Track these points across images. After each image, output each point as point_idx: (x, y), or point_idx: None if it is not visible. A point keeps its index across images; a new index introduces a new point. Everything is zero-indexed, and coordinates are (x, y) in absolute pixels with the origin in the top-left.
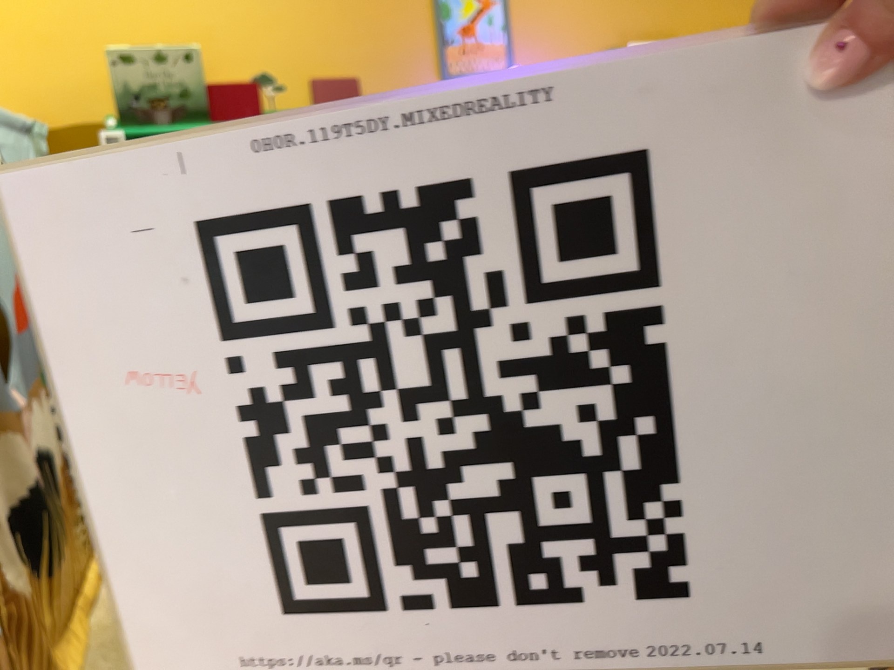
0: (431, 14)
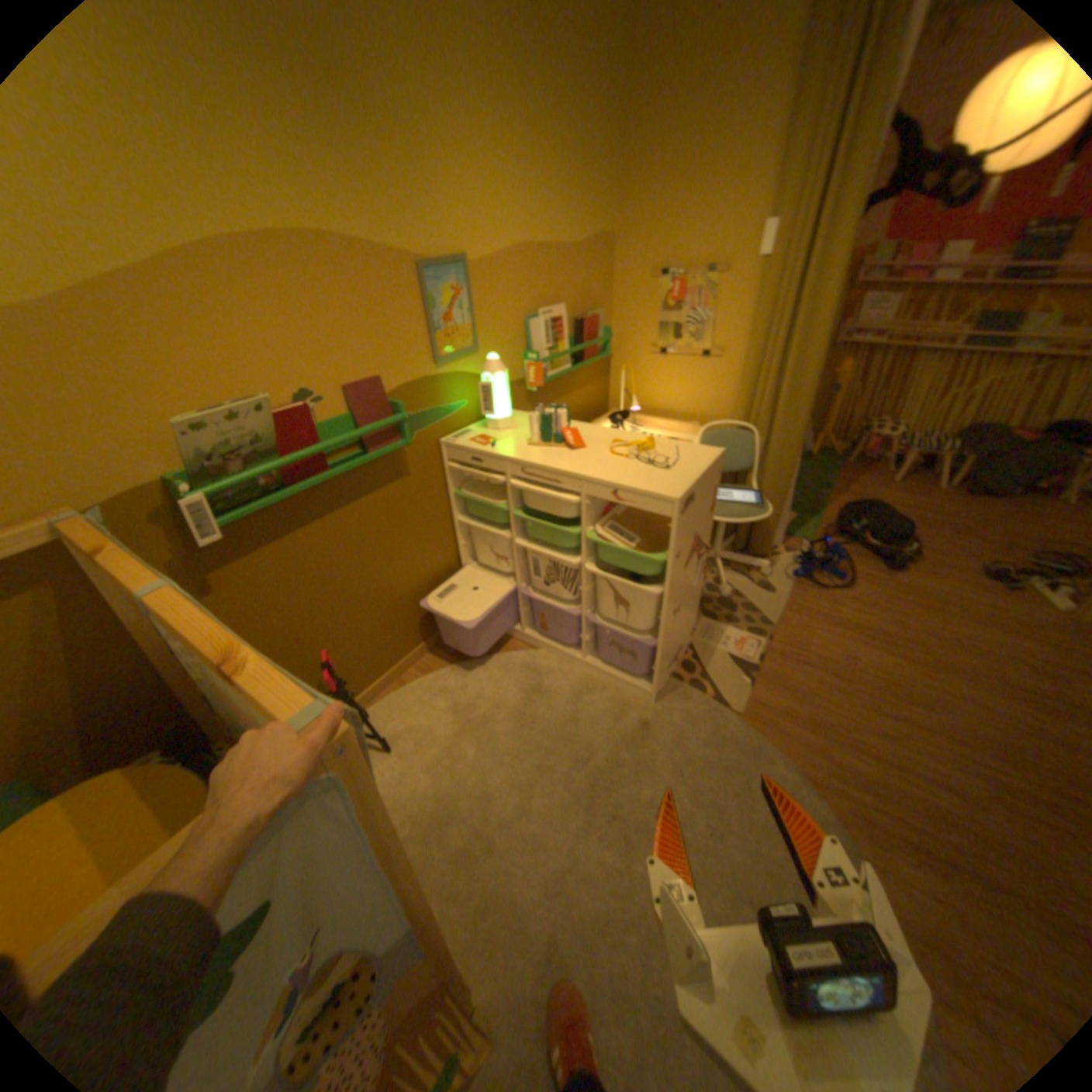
0: (421, 308)
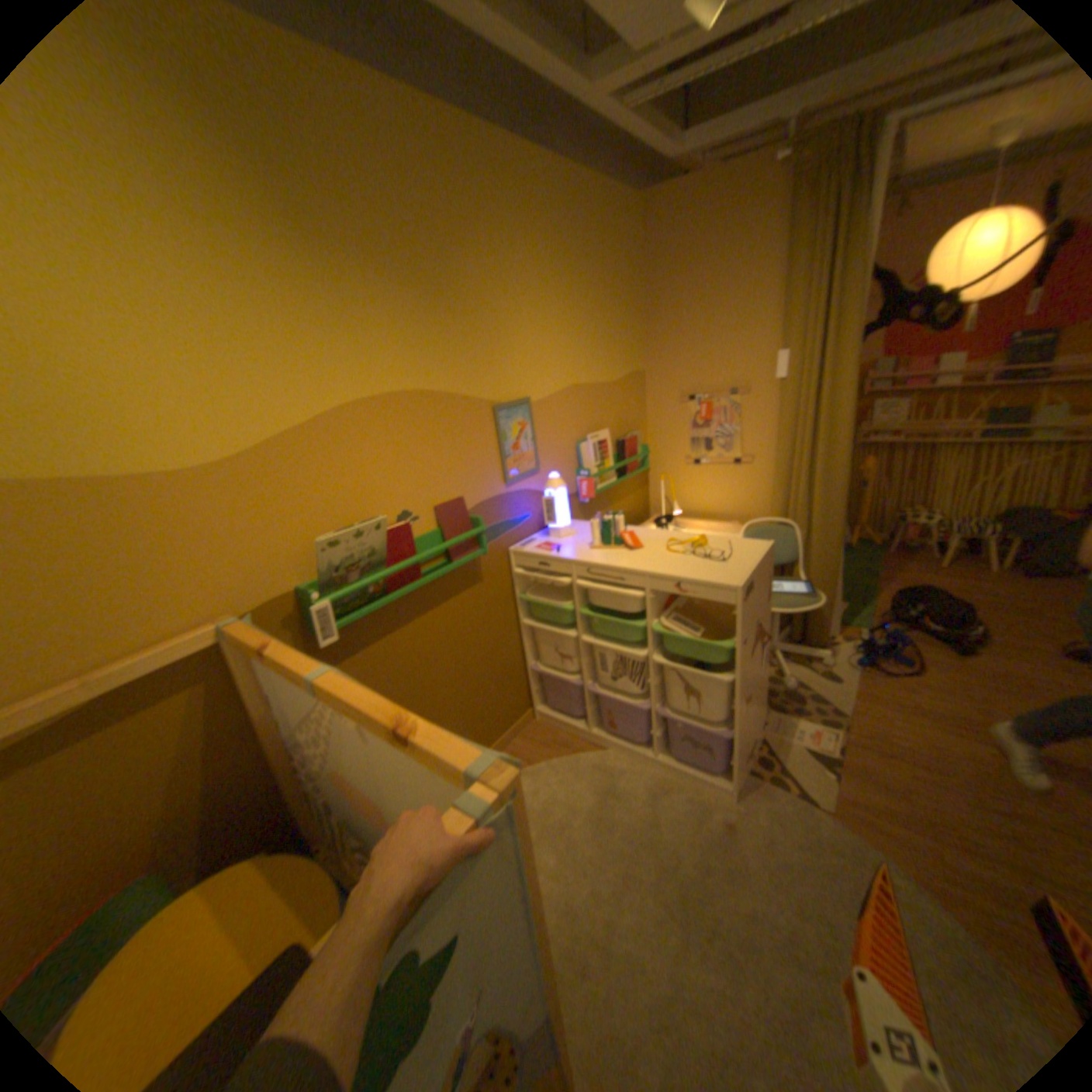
0: (495, 441)
